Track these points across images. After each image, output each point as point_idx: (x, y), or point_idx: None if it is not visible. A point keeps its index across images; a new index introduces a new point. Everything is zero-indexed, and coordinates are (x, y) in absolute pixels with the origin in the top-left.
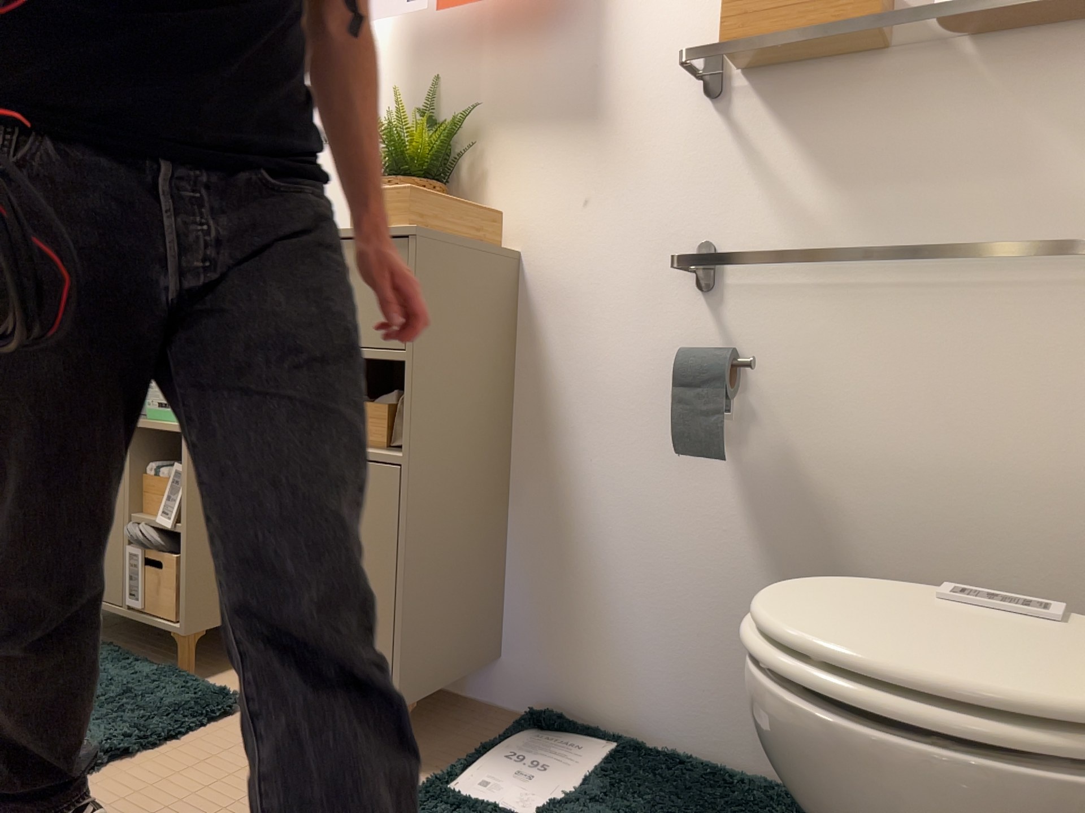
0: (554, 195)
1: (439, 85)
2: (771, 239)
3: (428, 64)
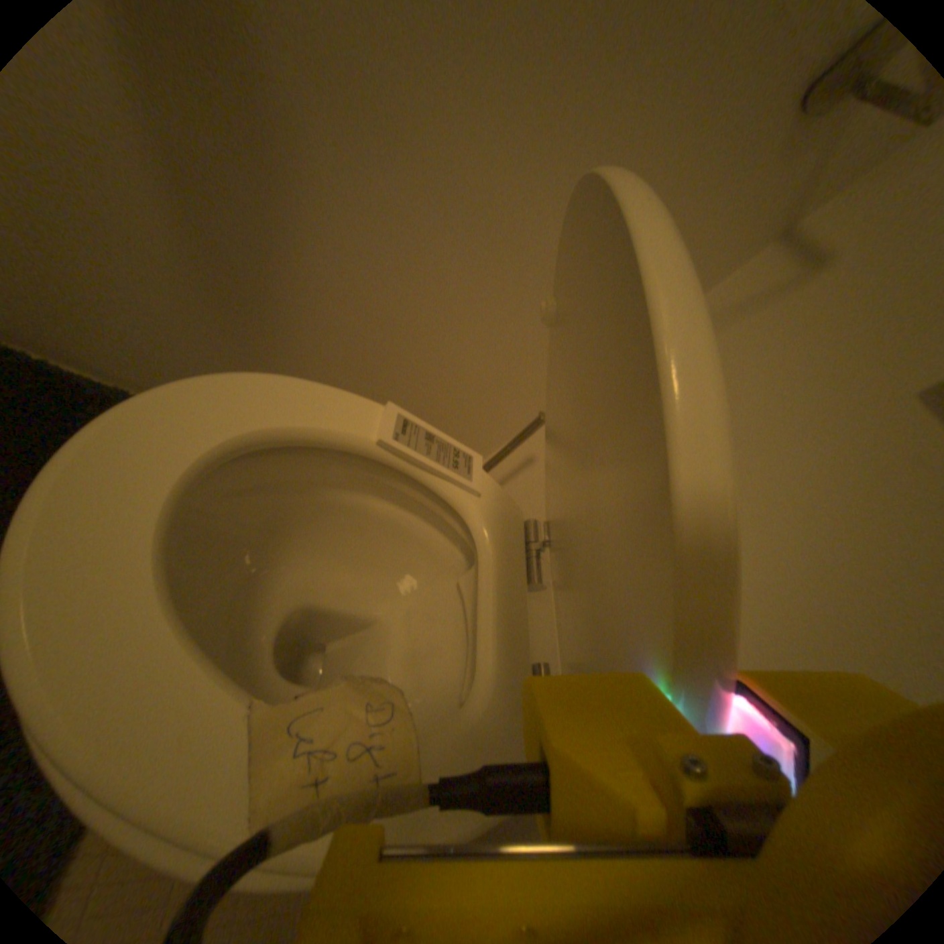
0: None
1: None
2: None
3: None
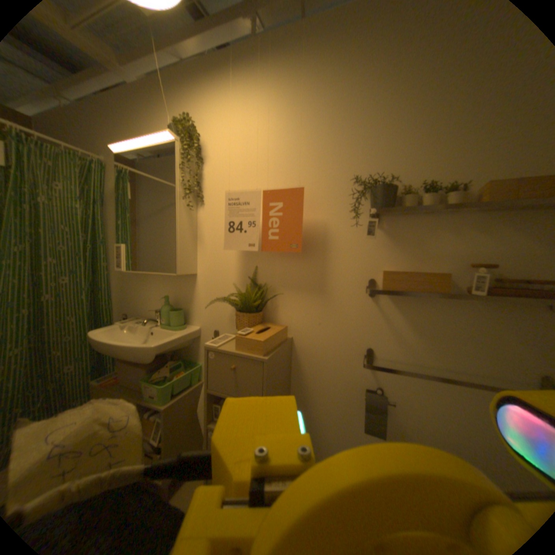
0: (306, 318)
1: (257, 268)
2: (398, 351)
3: (252, 258)
